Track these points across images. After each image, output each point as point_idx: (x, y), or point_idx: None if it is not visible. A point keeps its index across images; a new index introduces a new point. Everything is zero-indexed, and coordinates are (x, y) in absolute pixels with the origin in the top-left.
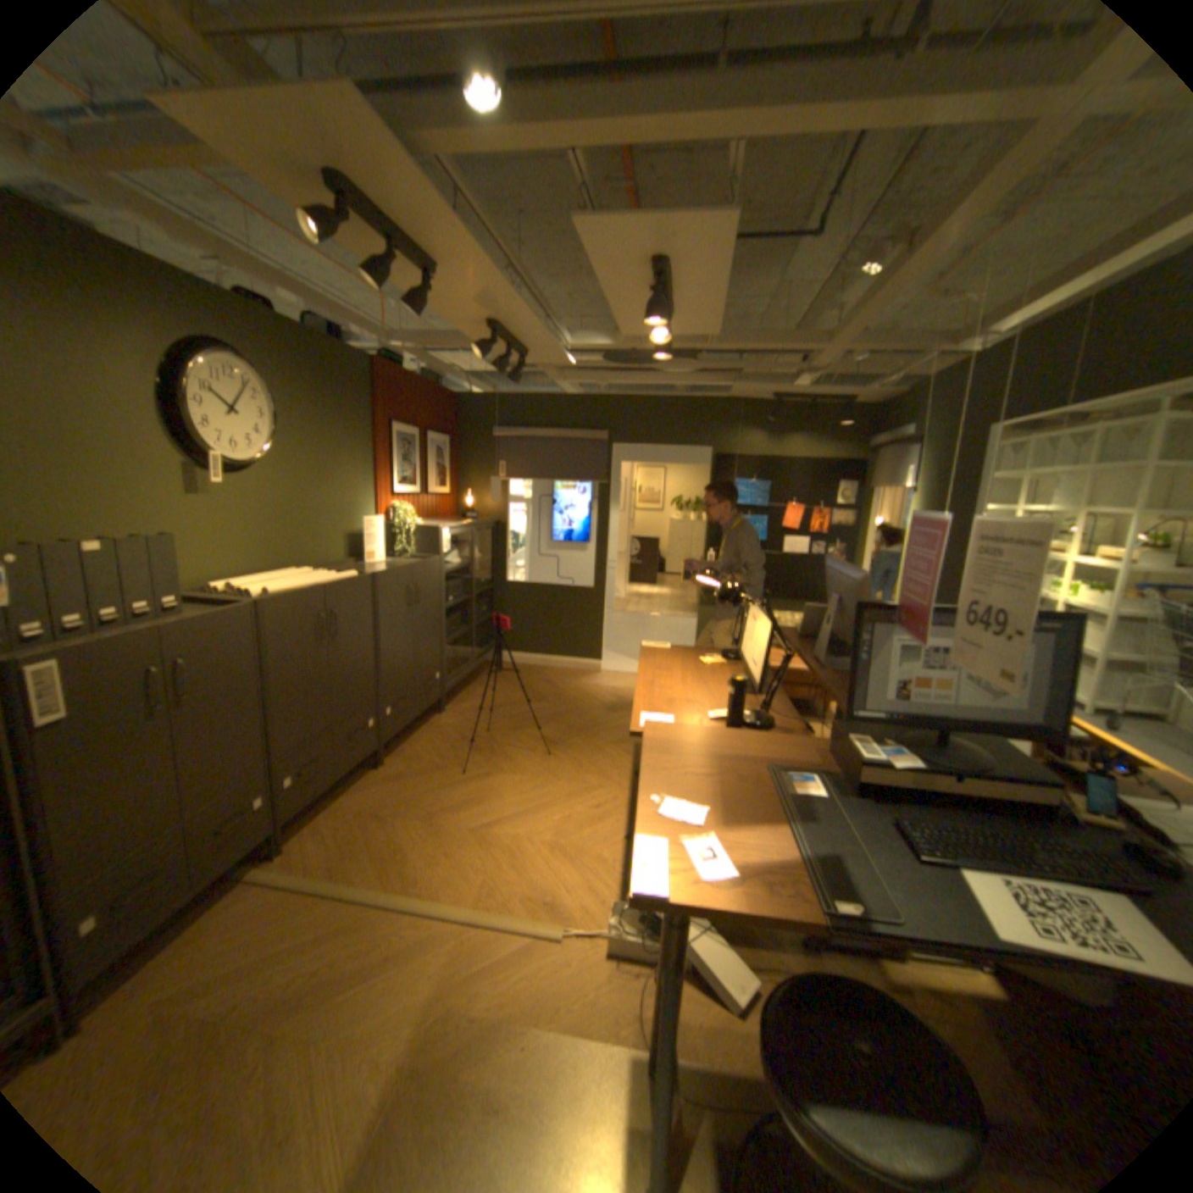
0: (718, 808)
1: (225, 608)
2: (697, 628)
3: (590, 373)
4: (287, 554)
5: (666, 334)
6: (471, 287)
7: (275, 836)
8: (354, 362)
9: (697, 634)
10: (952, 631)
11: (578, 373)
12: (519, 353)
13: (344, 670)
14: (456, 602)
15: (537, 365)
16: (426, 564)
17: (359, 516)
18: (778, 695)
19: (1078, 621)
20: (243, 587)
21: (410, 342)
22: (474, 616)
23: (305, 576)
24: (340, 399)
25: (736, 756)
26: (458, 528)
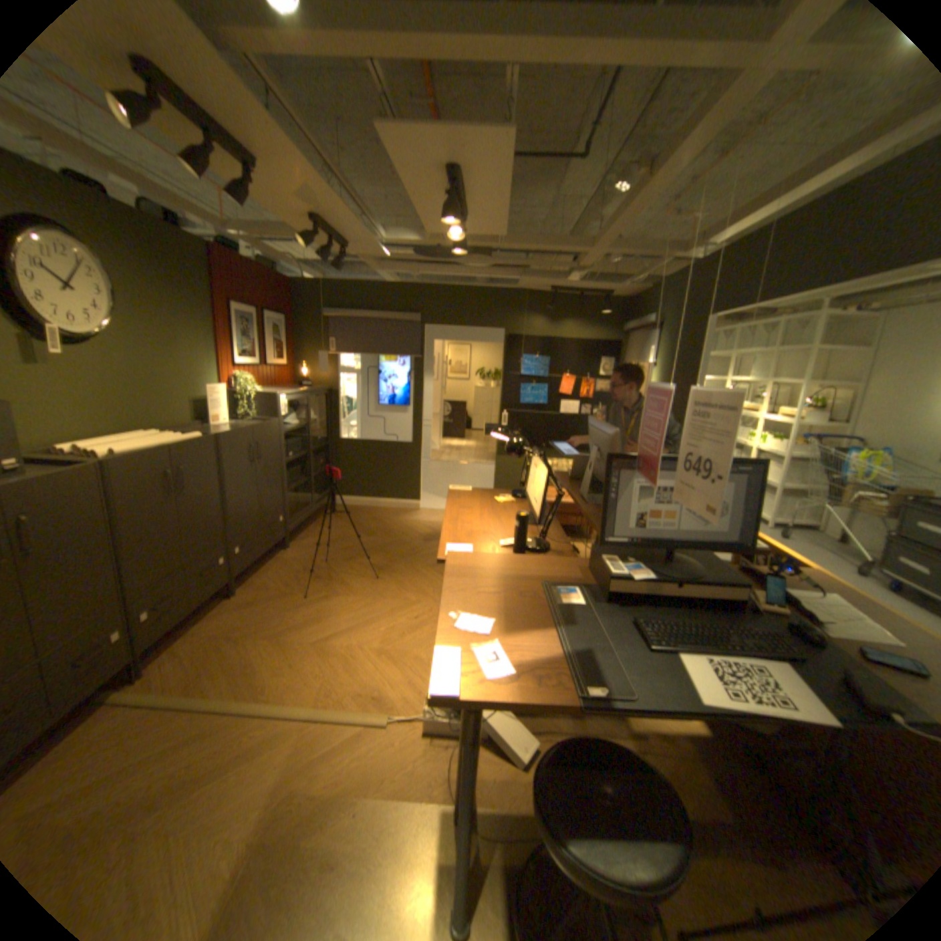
0: (502, 619)
1: (69, 468)
2: (495, 473)
3: (405, 264)
4: (134, 417)
5: (463, 233)
6: (291, 182)
7: (135, 662)
8: (191, 246)
9: (495, 477)
10: (676, 474)
11: (394, 264)
12: (340, 244)
13: (194, 517)
14: (296, 456)
15: (359, 256)
16: (266, 425)
17: (203, 383)
18: (552, 525)
19: (763, 465)
20: (89, 448)
21: (243, 230)
22: (312, 467)
23: (151, 437)
24: (179, 279)
25: (518, 575)
26: (295, 394)
